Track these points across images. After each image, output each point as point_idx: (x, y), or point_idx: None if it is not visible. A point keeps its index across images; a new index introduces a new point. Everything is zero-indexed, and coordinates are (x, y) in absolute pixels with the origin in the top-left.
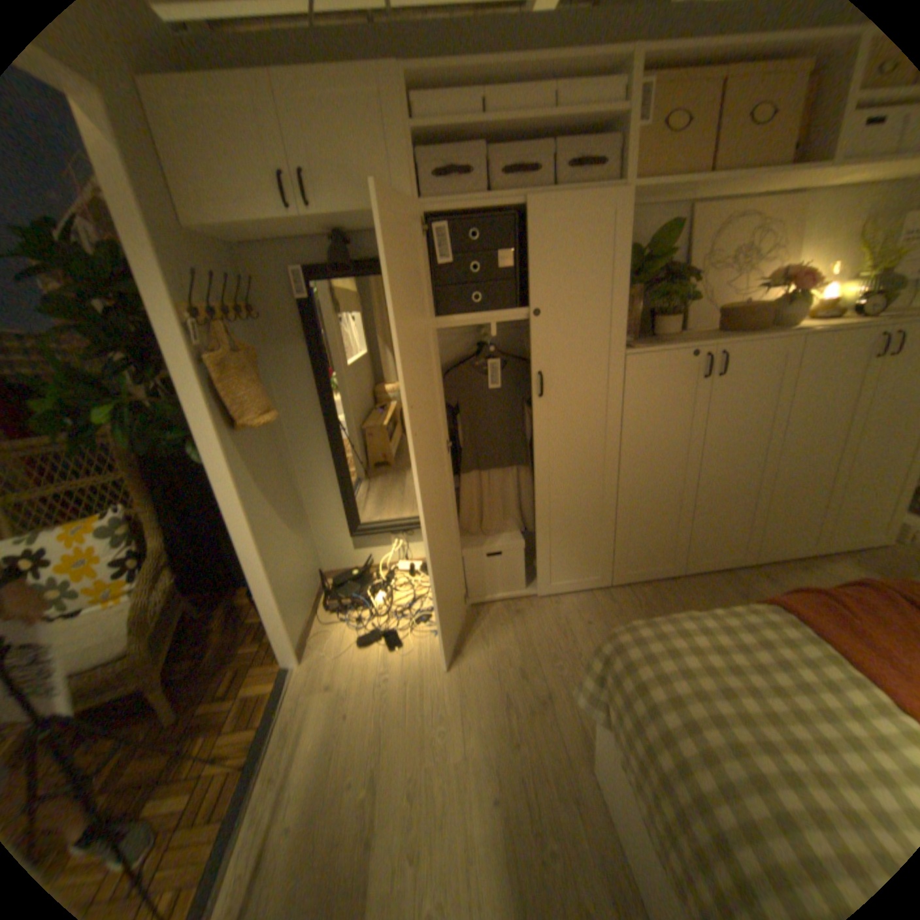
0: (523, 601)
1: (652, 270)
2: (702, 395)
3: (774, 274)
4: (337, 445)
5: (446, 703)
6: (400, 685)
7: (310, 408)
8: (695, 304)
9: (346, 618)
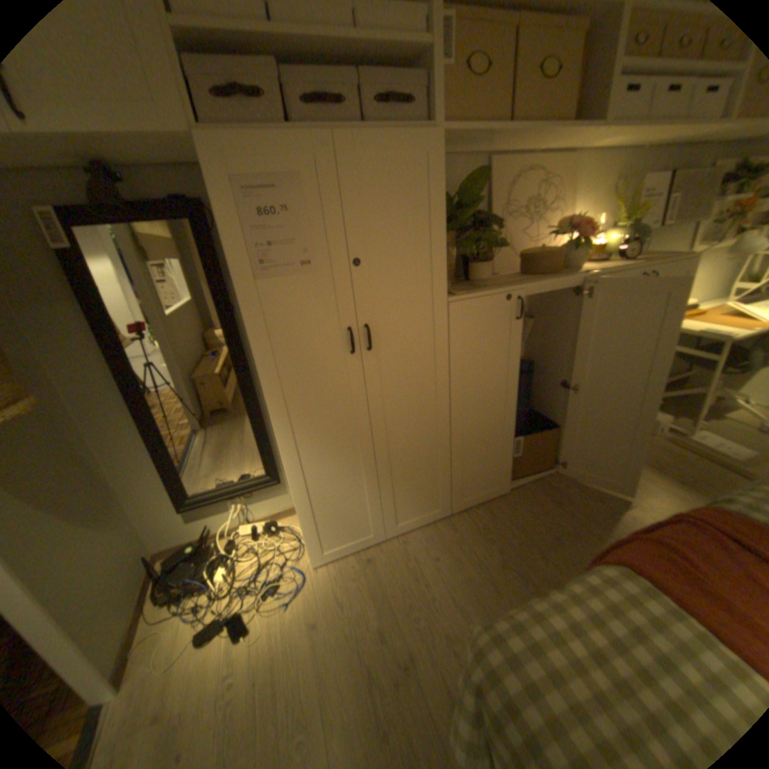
0: (372, 546)
1: (463, 217)
2: (514, 333)
3: (561, 223)
4: (144, 417)
5: (302, 697)
6: (248, 686)
7: (102, 378)
8: (499, 250)
9: (179, 611)
